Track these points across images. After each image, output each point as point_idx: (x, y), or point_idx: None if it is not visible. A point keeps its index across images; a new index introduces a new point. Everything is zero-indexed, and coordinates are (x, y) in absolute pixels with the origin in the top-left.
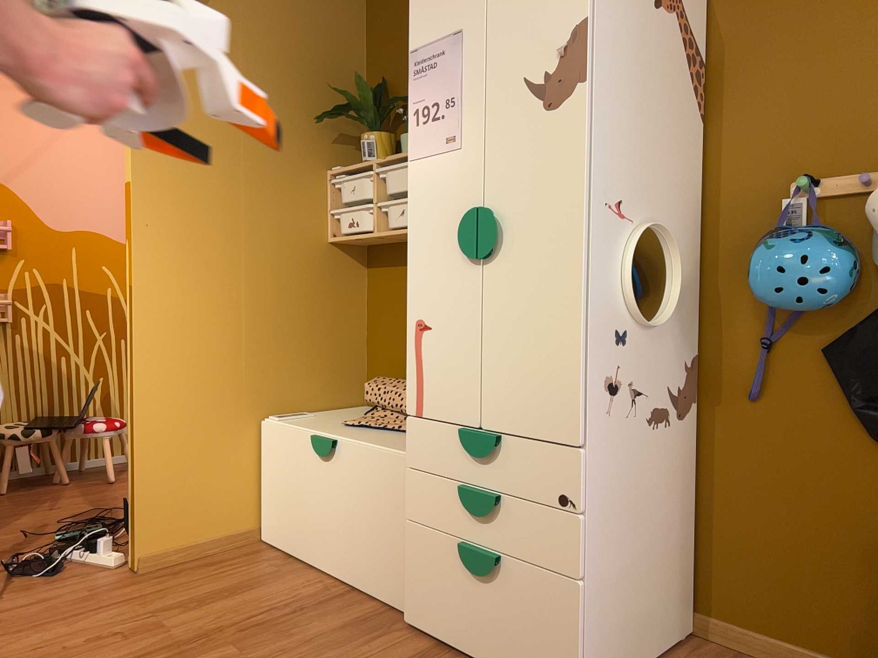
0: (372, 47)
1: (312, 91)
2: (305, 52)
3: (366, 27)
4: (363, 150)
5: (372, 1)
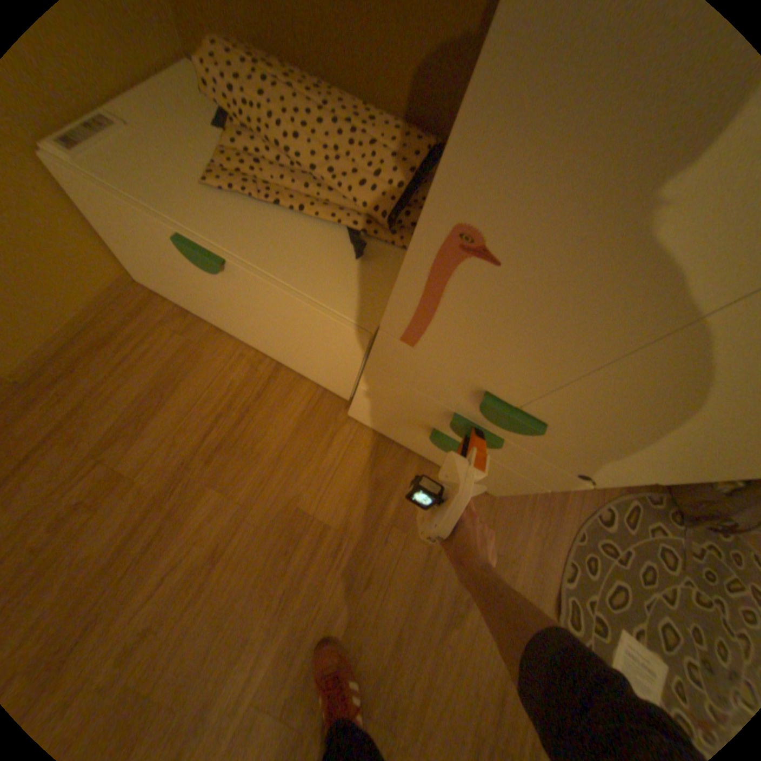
0: None
1: None
2: None
3: None
4: None
5: None
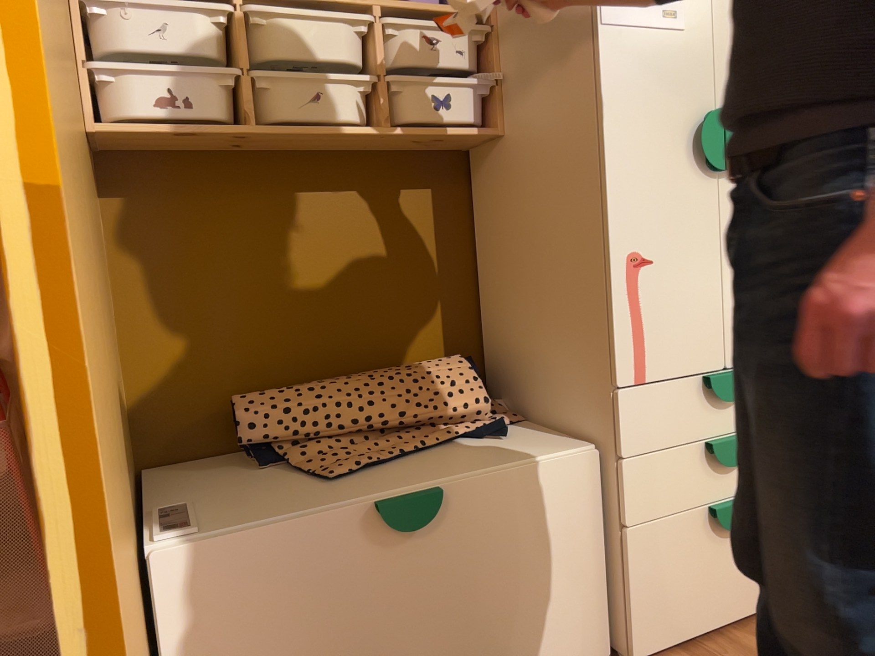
0: None
1: None
2: None
3: None
4: None
5: None
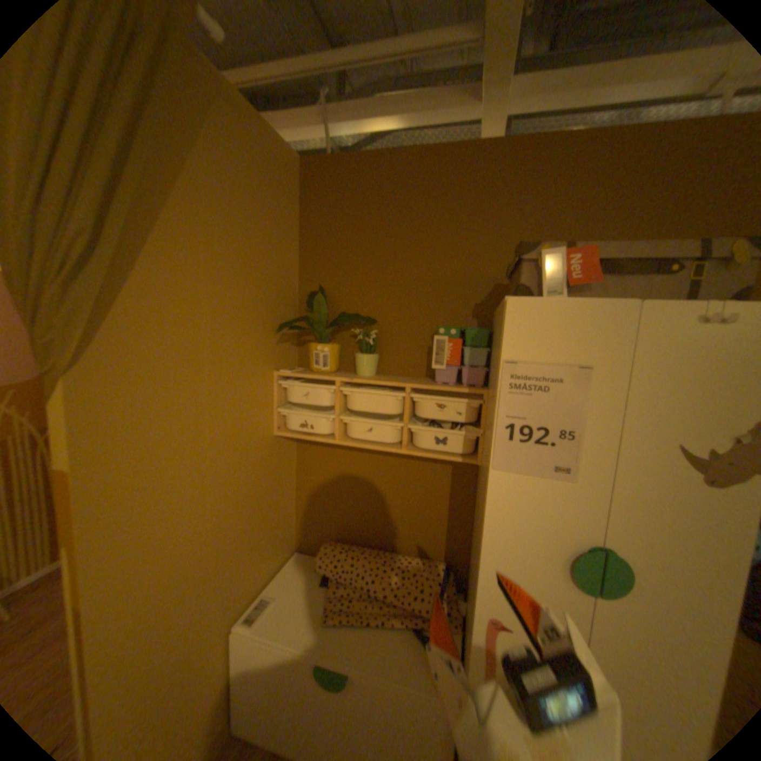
0: (306, 251)
1: (263, 296)
2: (258, 257)
3: (299, 230)
4: (314, 357)
5: (307, 208)
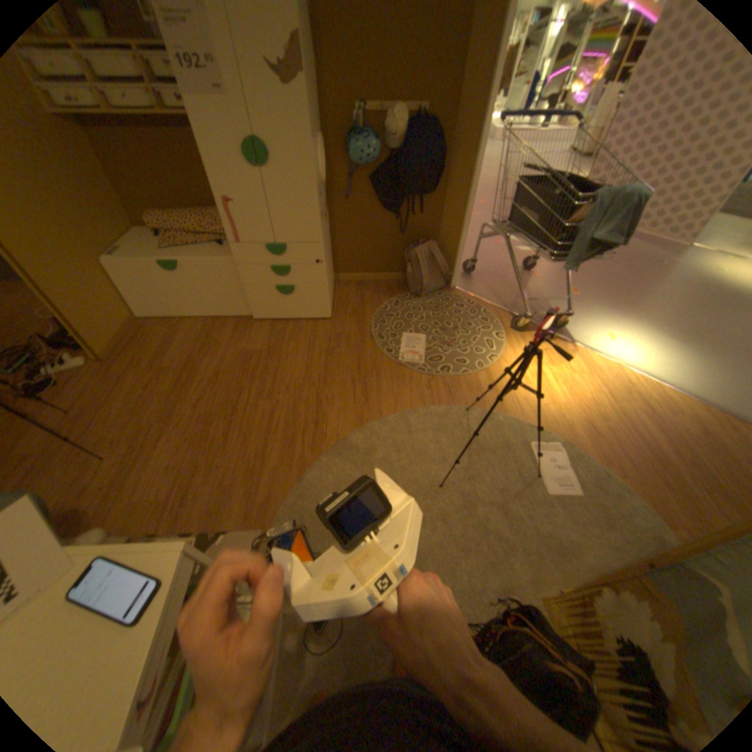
0: None
1: None
2: None
3: None
4: None
5: None
